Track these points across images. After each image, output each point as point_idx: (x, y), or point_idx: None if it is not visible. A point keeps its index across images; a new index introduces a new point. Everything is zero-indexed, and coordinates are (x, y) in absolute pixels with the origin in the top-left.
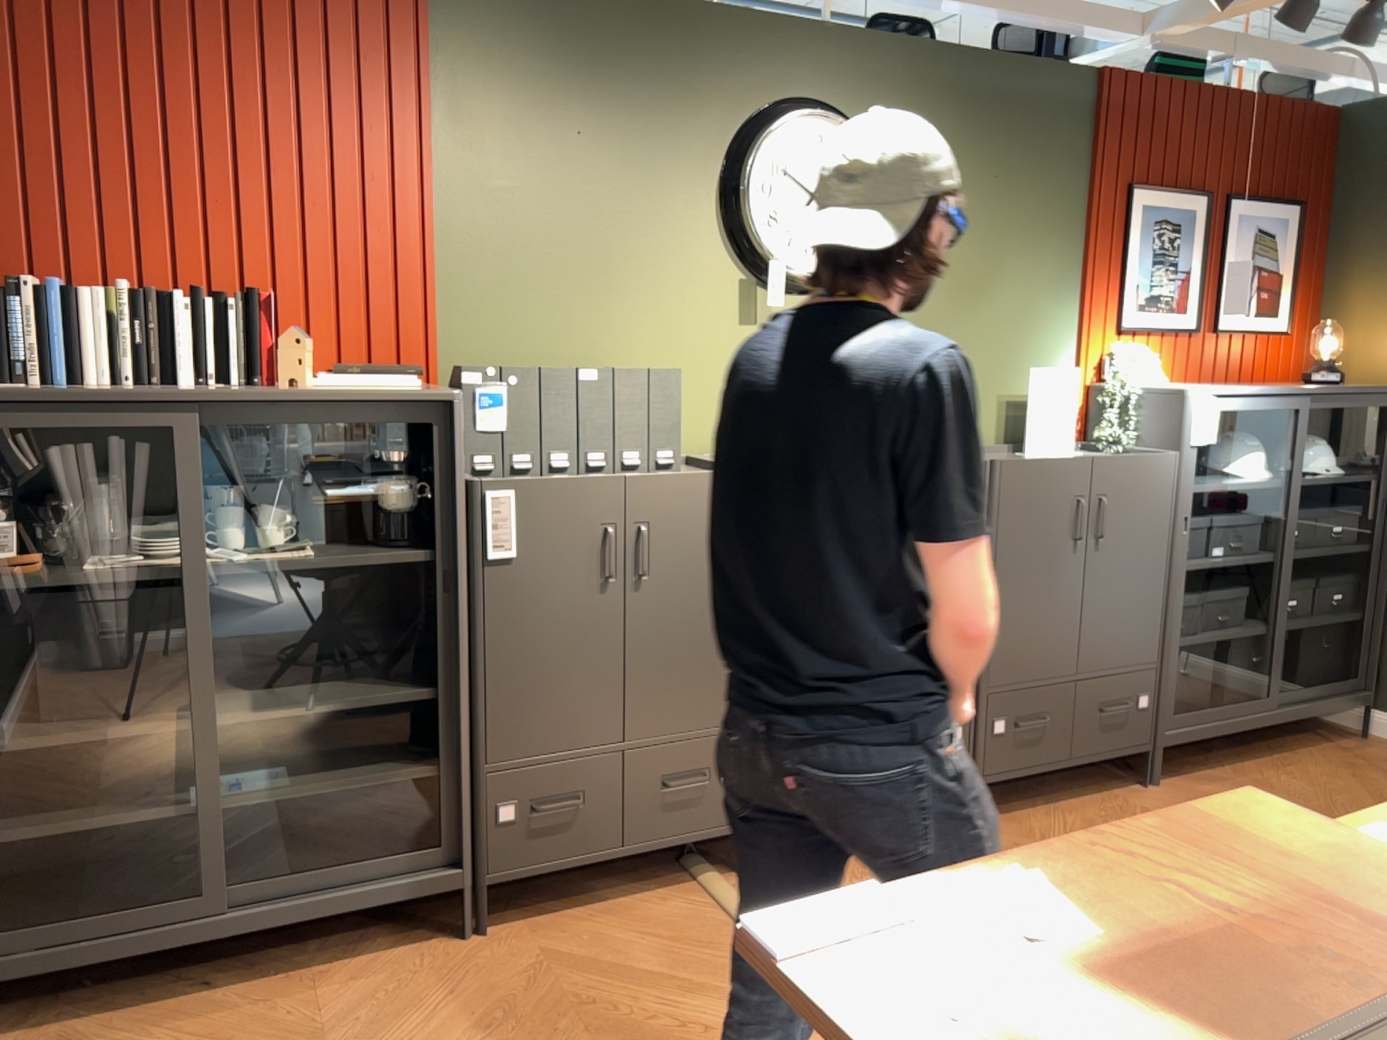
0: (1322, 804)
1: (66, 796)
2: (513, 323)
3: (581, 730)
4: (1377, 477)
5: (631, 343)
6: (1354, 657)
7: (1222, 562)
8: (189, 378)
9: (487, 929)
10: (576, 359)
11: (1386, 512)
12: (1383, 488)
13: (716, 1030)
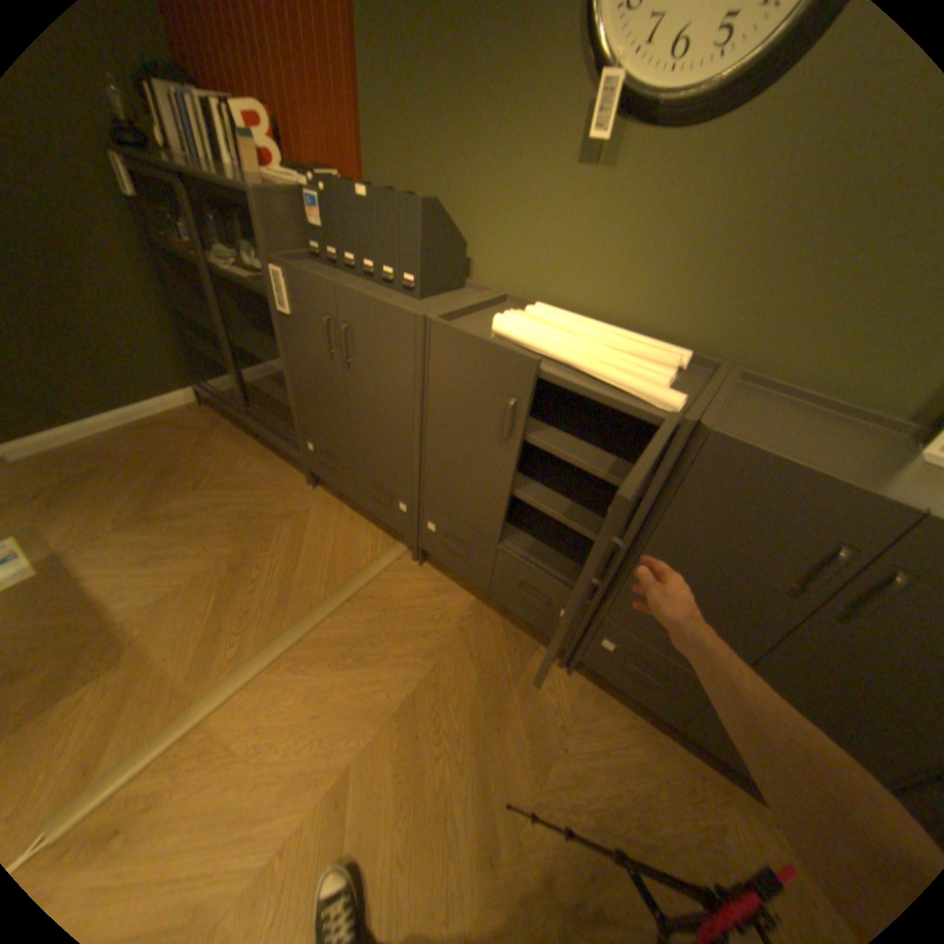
0: None
1: (236, 348)
2: (401, 142)
3: (335, 431)
4: None
5: (477, 172)
6: None
7: None
8: (227, 160)
9: (320, 487)
10: (437, 182)
11: None
12: None
13: (257, 595)
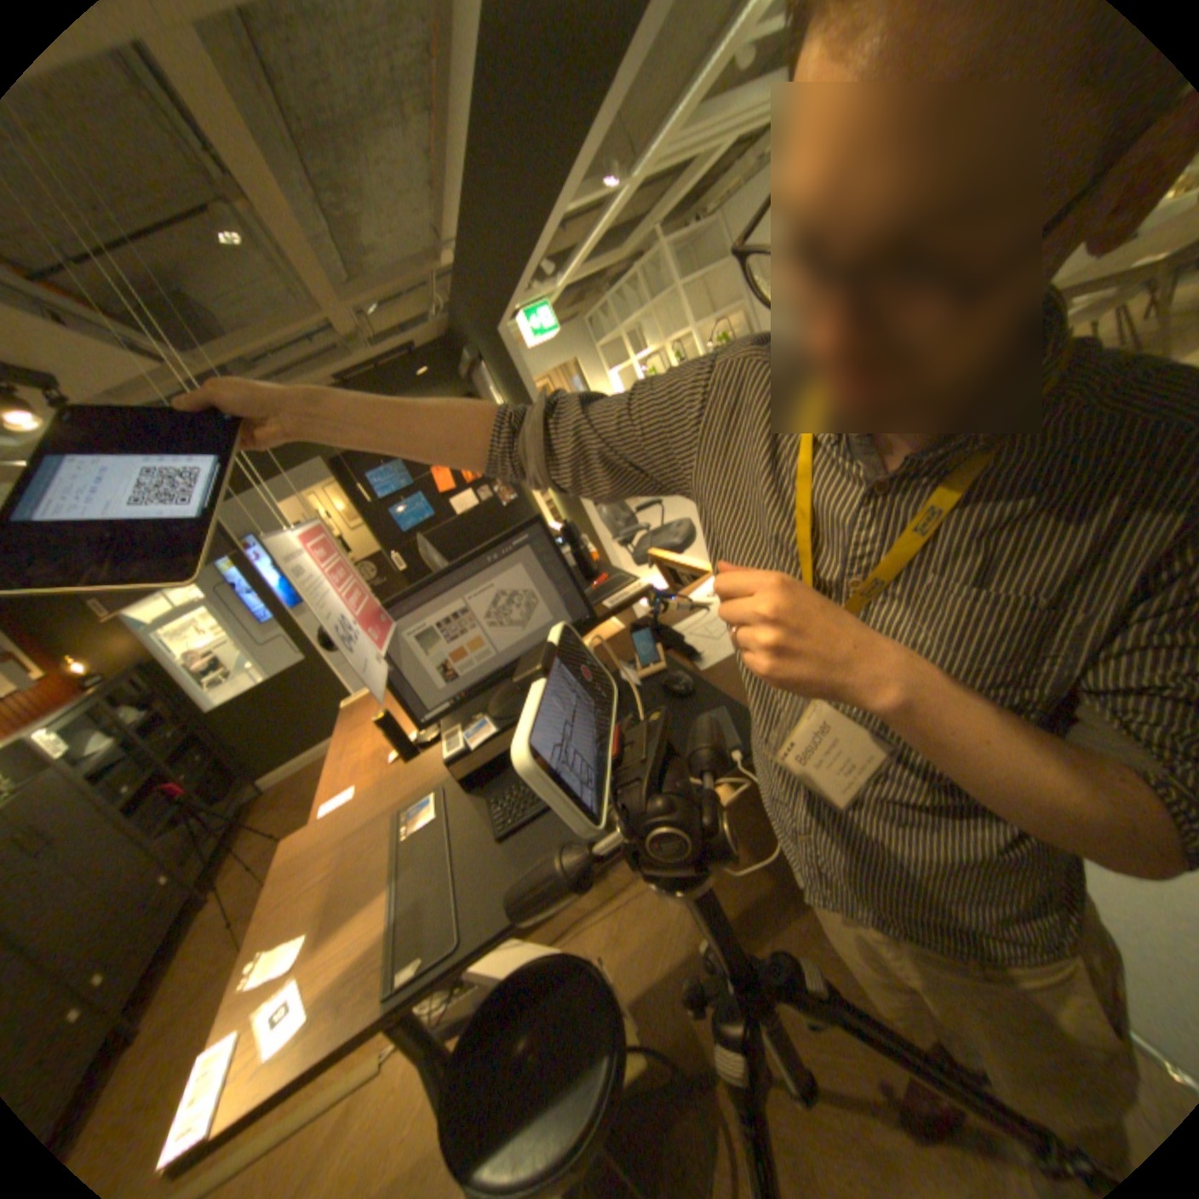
0: (275, 832)
1: None
2: None
3: None
4: (163, 703)
5: None
6: (226, 774)
7: (130, 792)
8: None
9: None
10: None
11: (180, 713)
12: (170, 705)
13: None
